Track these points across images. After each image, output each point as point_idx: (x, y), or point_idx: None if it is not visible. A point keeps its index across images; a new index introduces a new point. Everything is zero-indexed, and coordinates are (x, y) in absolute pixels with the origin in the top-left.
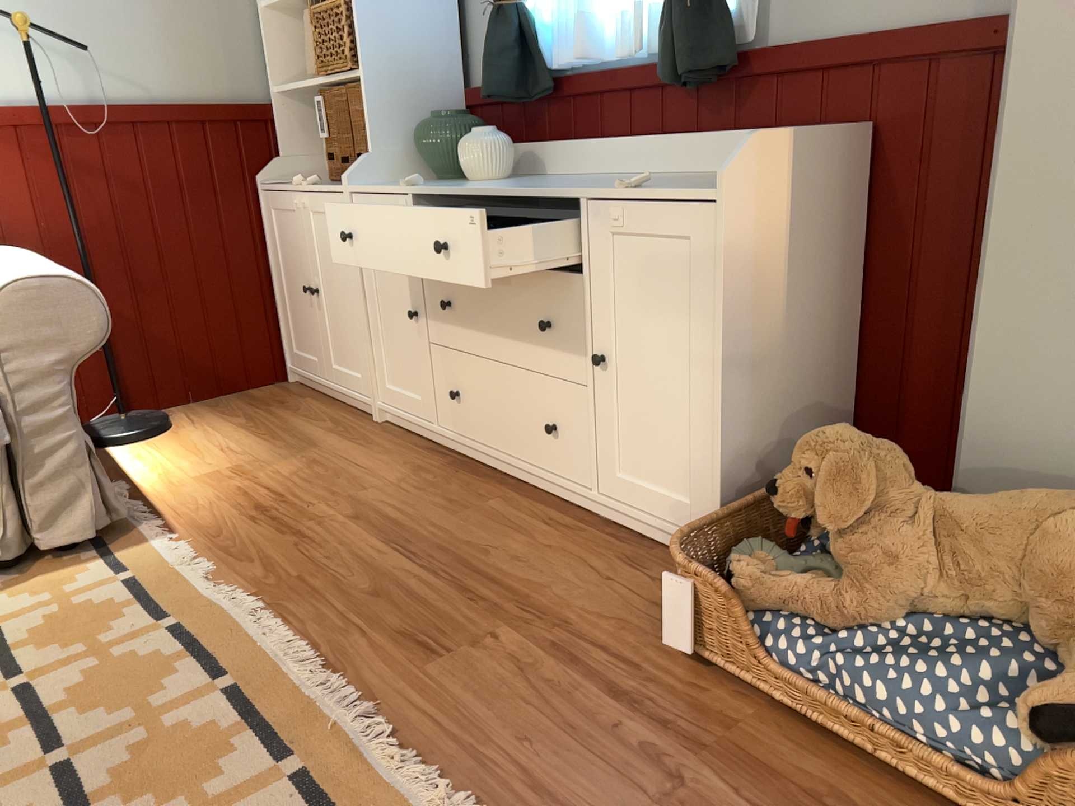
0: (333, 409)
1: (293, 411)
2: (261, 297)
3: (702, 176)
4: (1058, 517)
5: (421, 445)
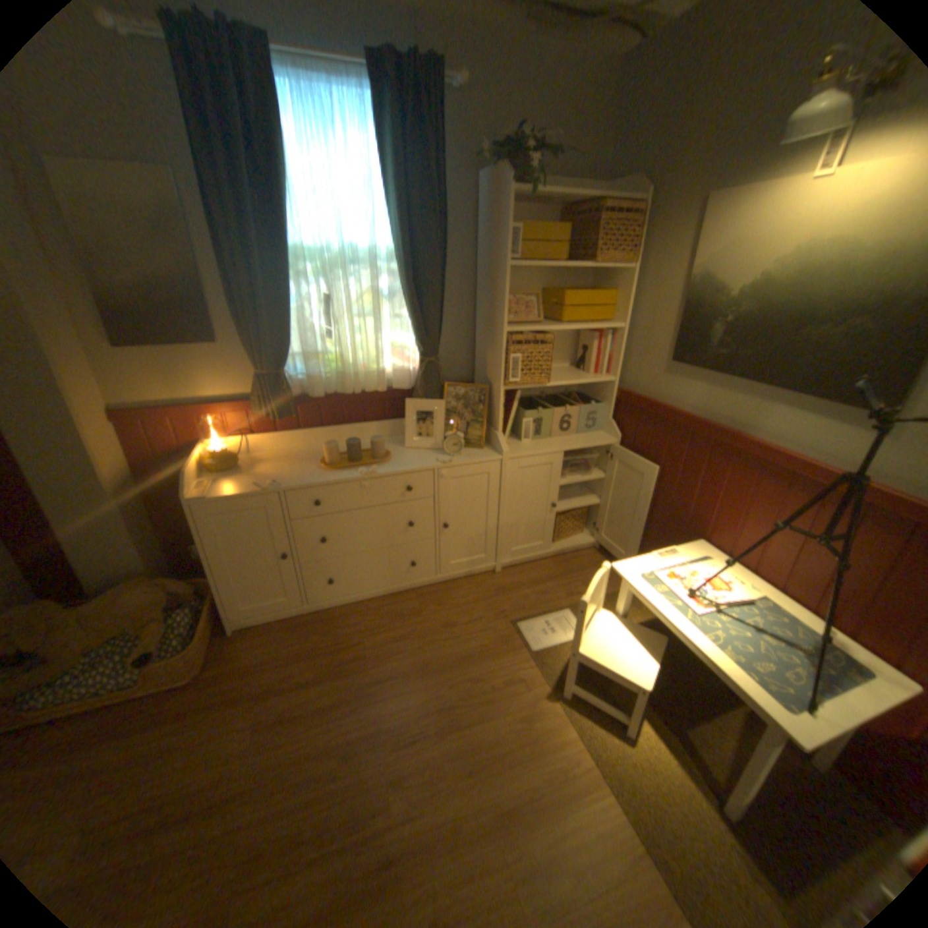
0: None
1: None
2: None
3: None
4: (120, 599)
5: None
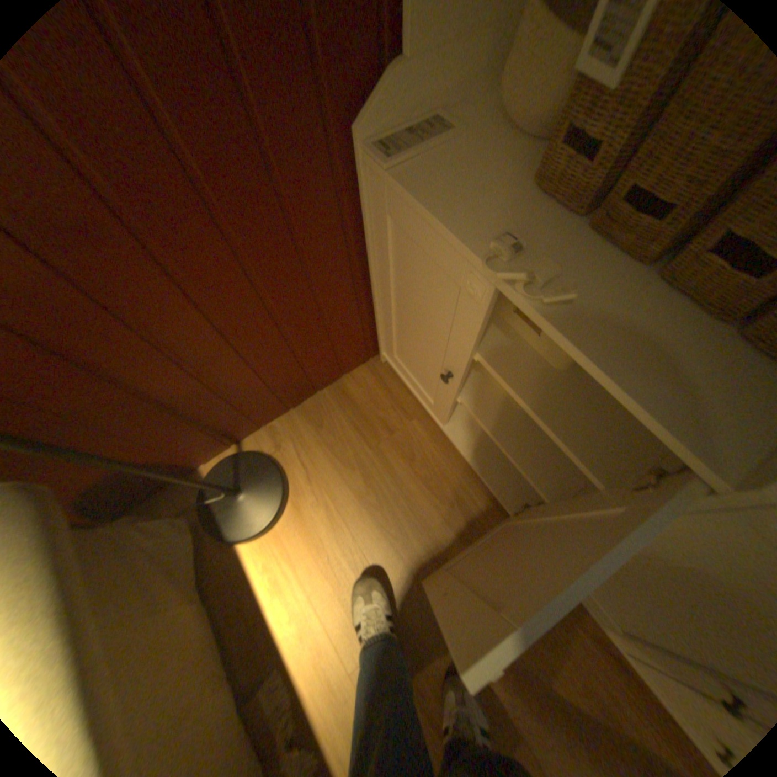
0: (454, 465)
1: (409, 459)
2: (356, 303)
3: None
4: None
5: (594, 630)
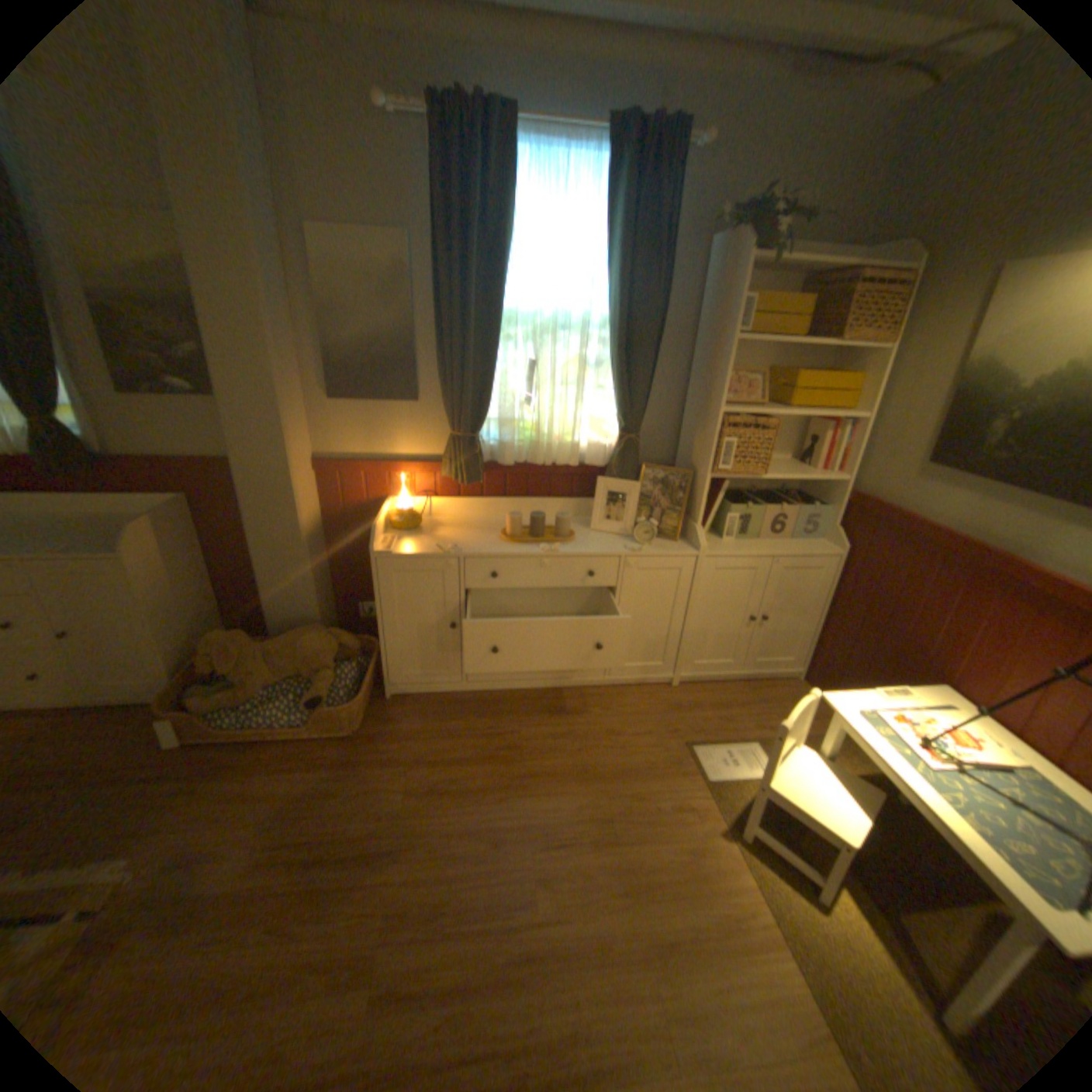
0: None
1: None
2: None
3: (91, 519)
4: (299, 641)
5: None
